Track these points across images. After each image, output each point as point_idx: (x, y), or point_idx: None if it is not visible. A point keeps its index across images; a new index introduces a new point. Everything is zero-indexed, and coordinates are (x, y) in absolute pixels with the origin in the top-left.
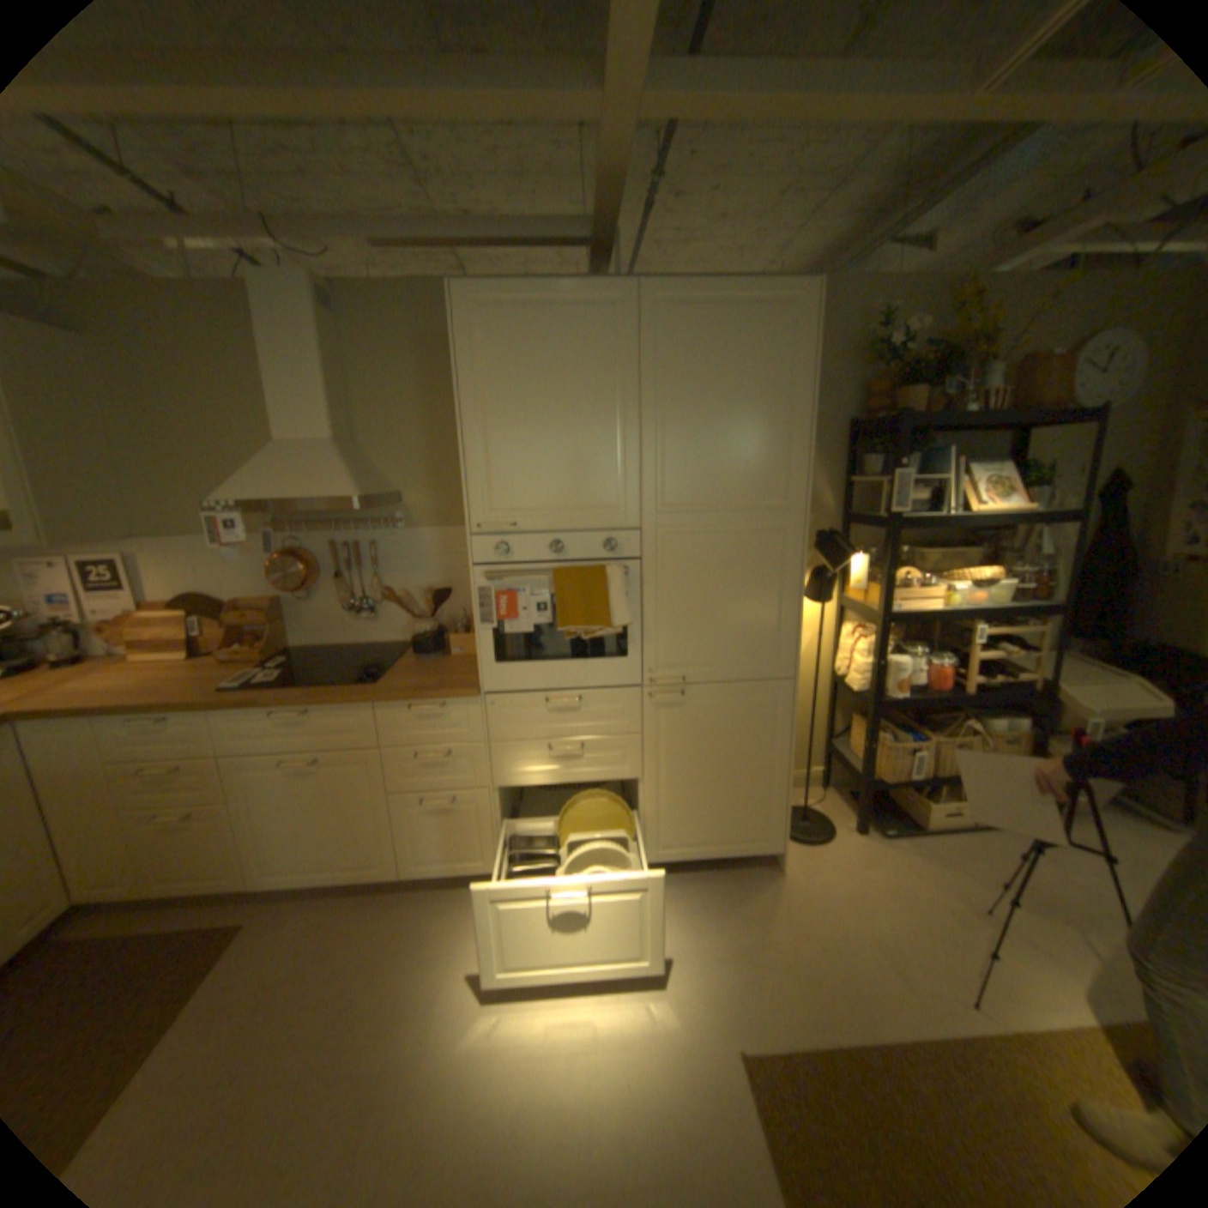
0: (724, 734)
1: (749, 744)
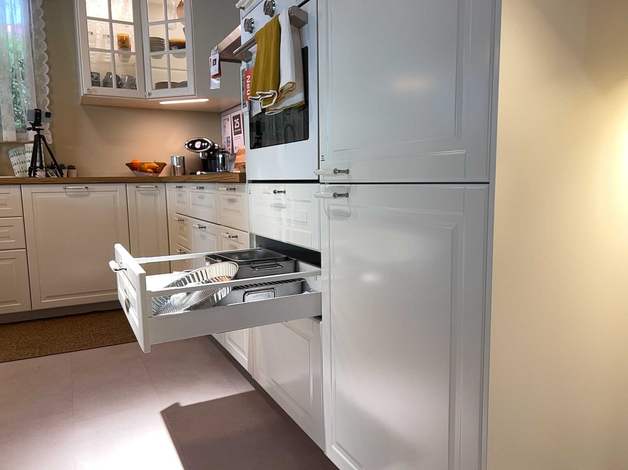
0: (398, 288)
1: (429, 323)
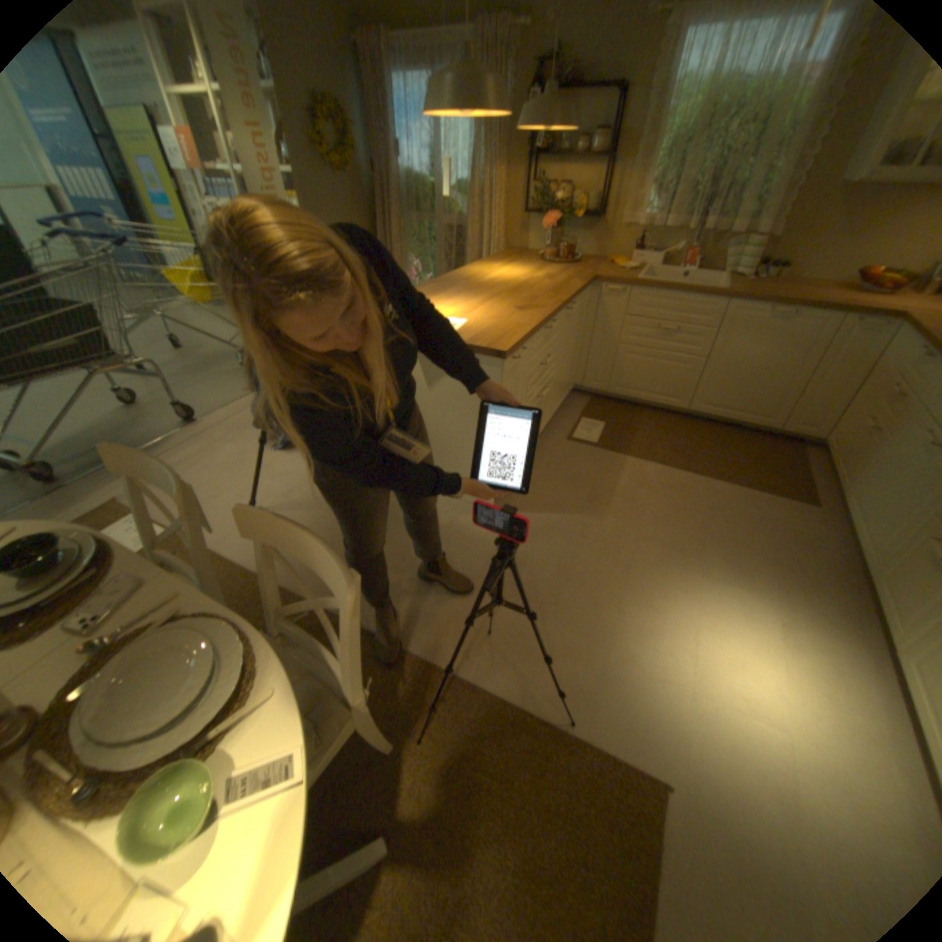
0: None
1: None
